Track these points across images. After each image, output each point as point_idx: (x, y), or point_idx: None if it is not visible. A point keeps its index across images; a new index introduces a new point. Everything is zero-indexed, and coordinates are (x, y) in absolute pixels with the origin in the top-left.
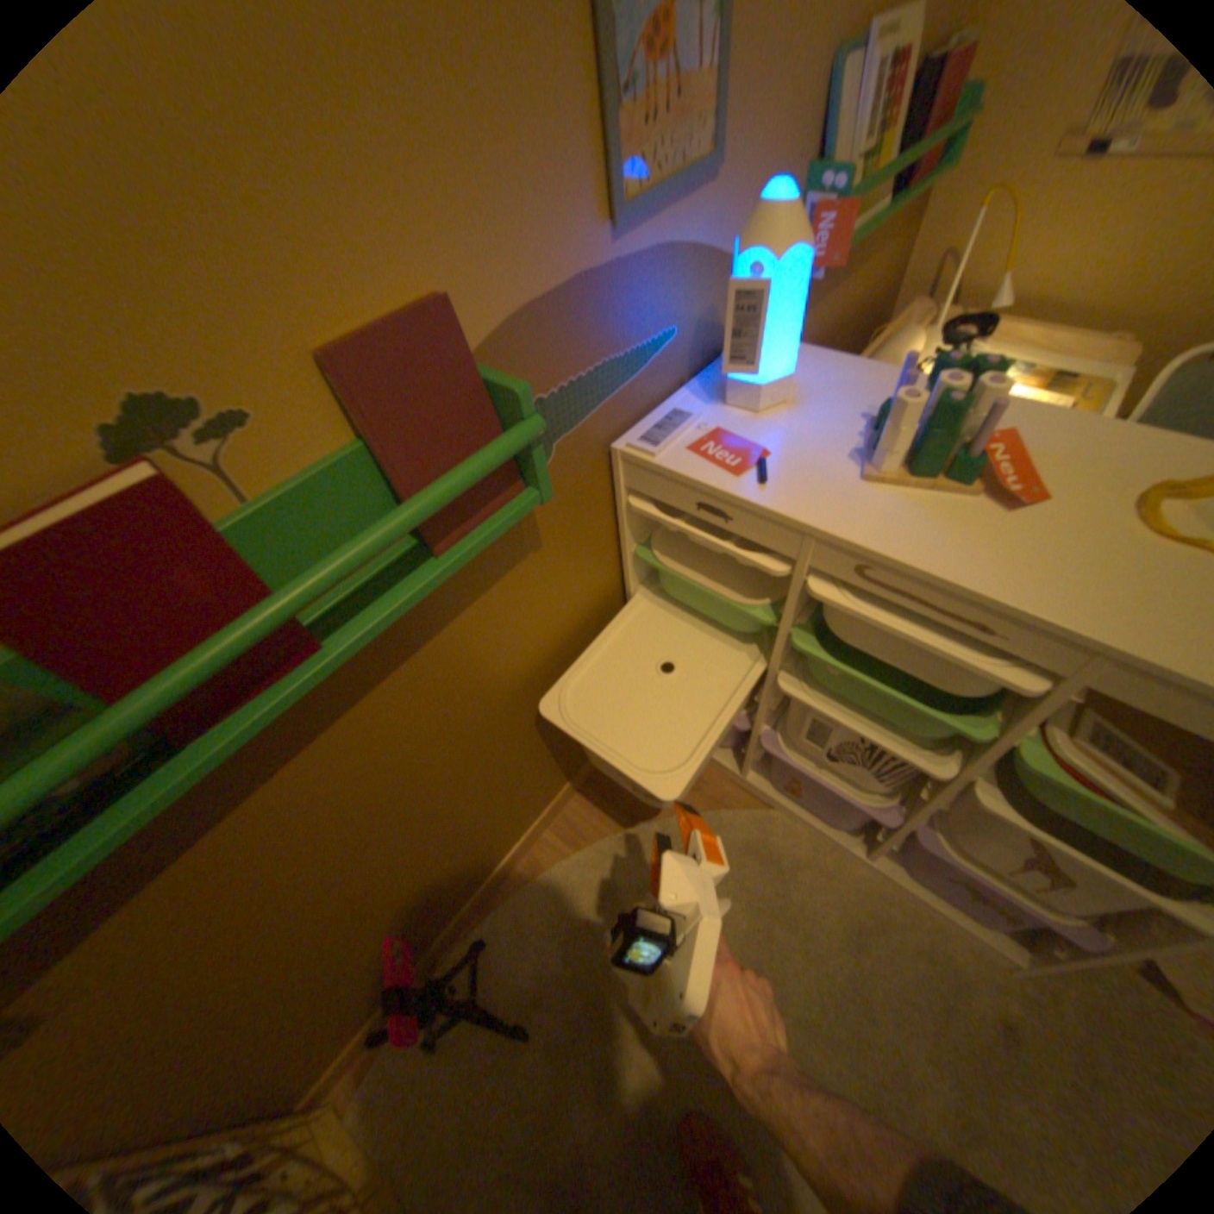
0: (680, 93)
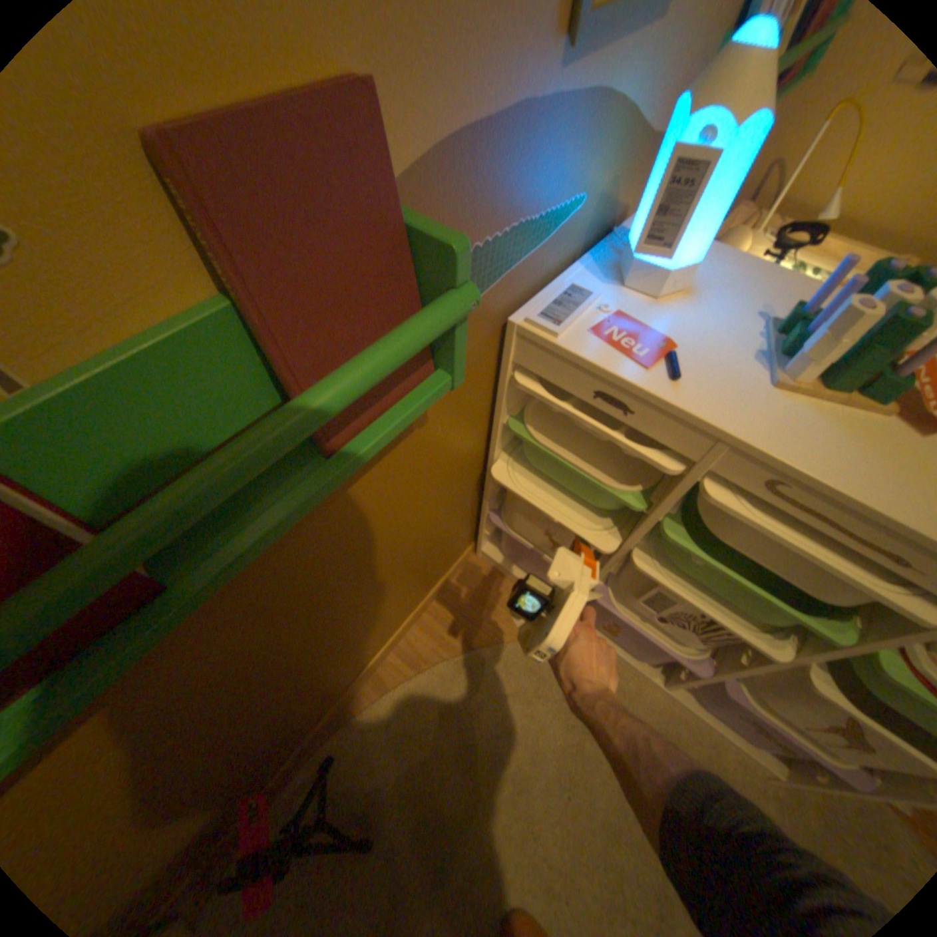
0: None
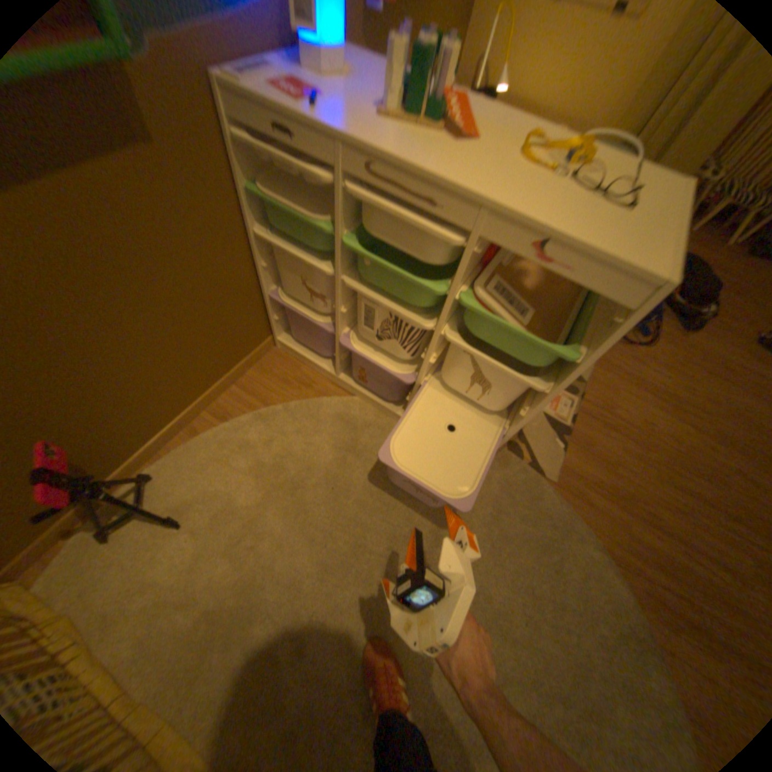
0: None
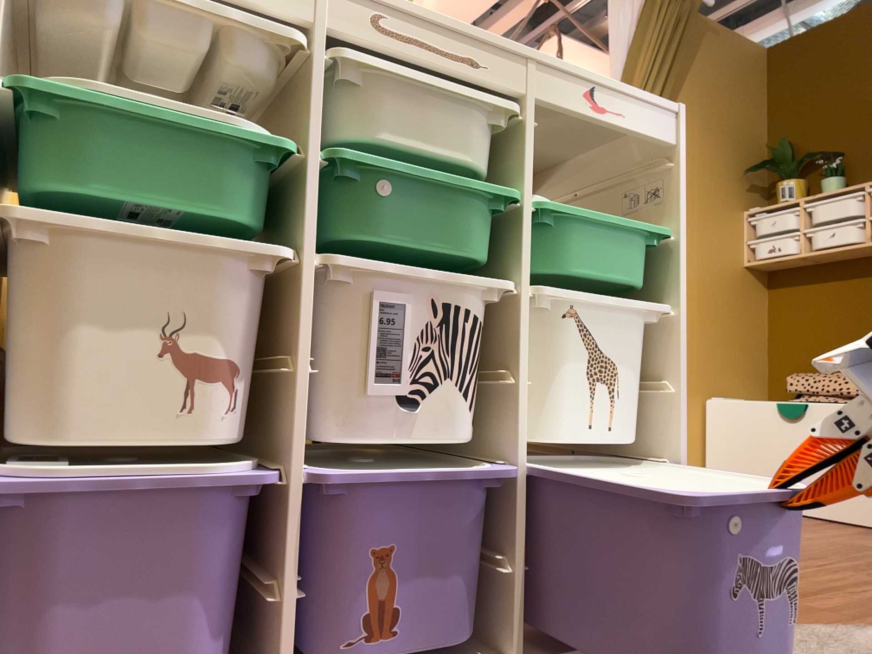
0: None
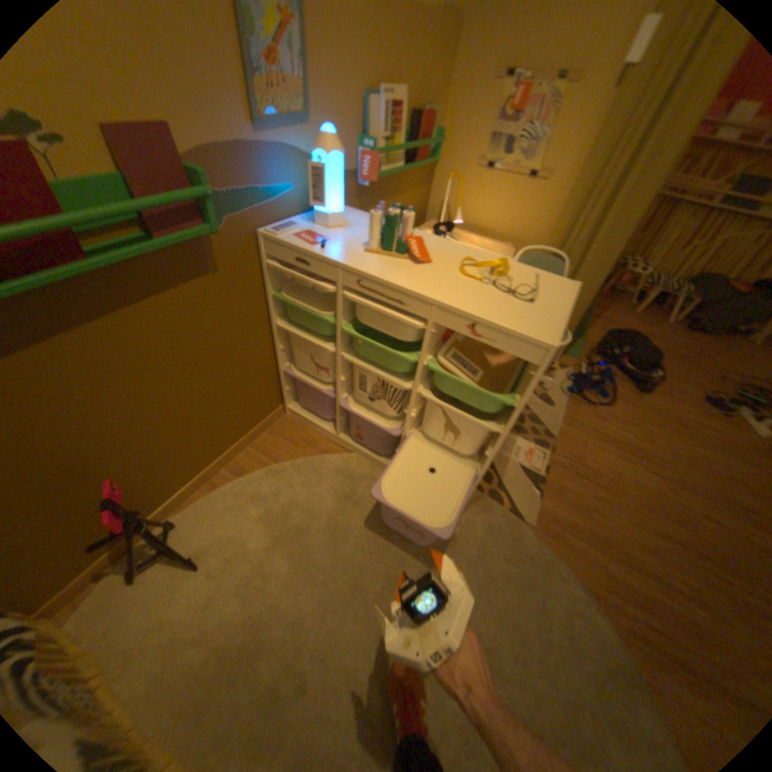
0: (285, 82)
